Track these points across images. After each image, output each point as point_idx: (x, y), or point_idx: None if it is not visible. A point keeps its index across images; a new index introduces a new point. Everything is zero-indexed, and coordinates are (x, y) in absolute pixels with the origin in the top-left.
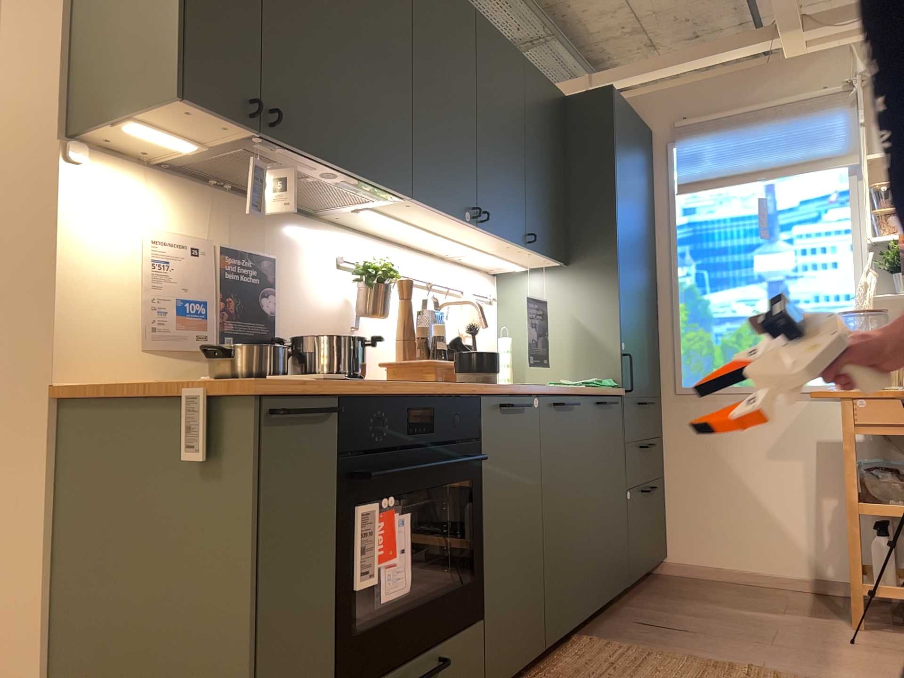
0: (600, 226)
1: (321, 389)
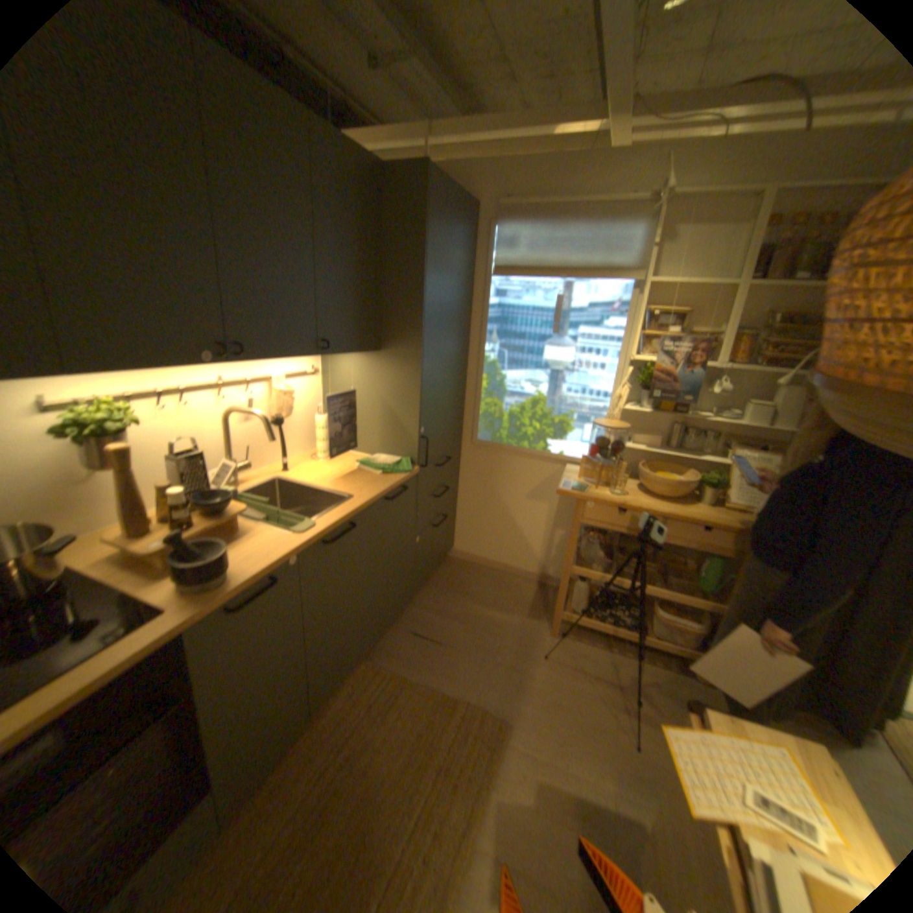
0: (408, 319)
1: None
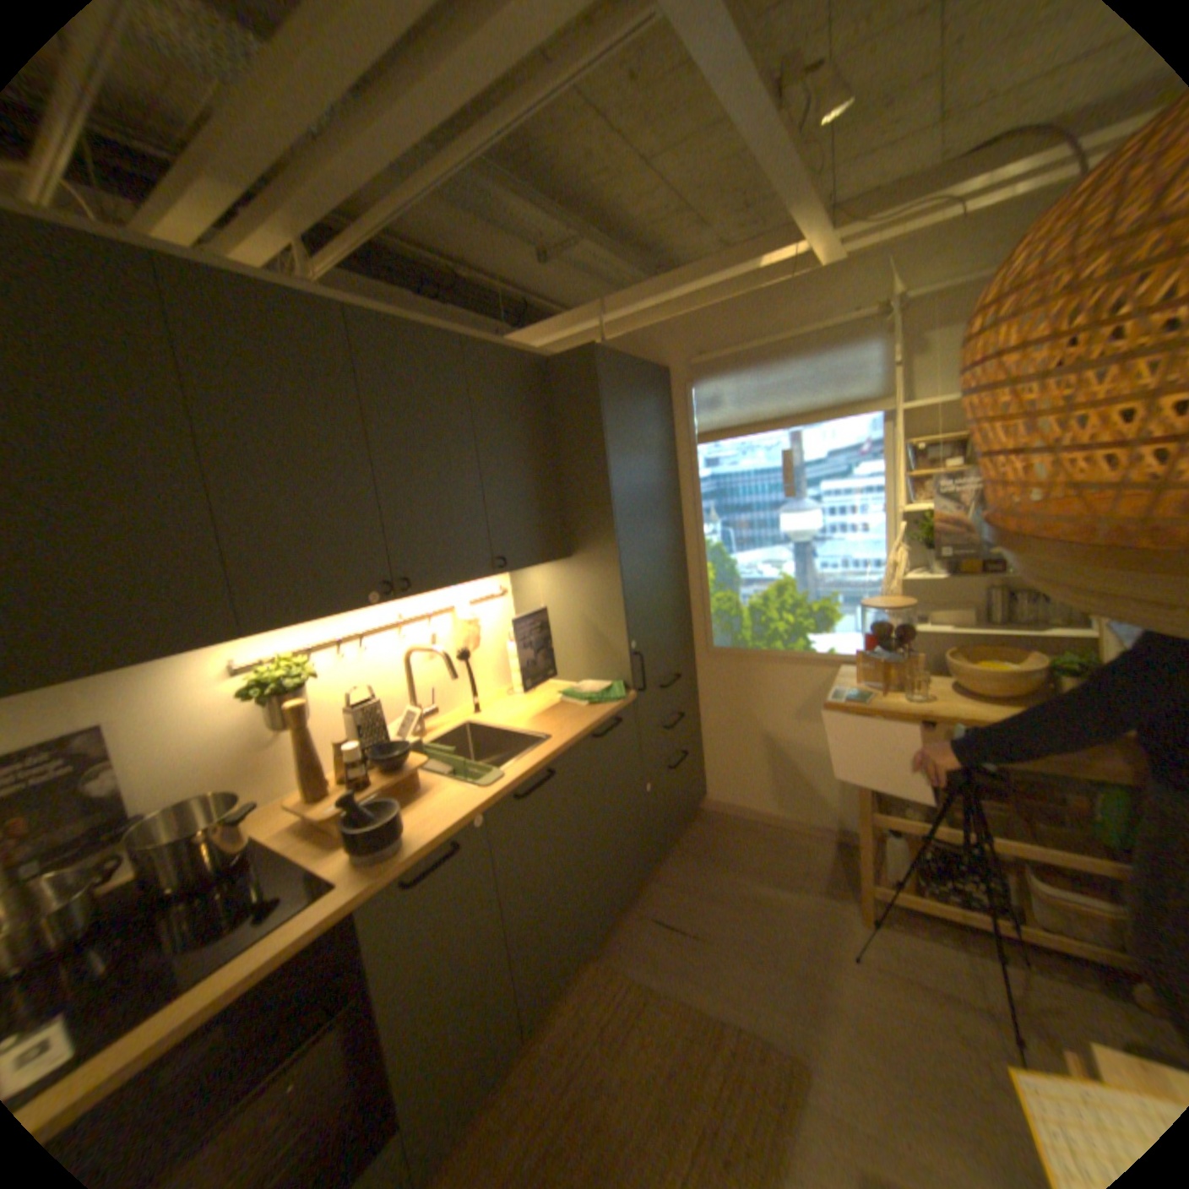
0: (596, 516)
1: None
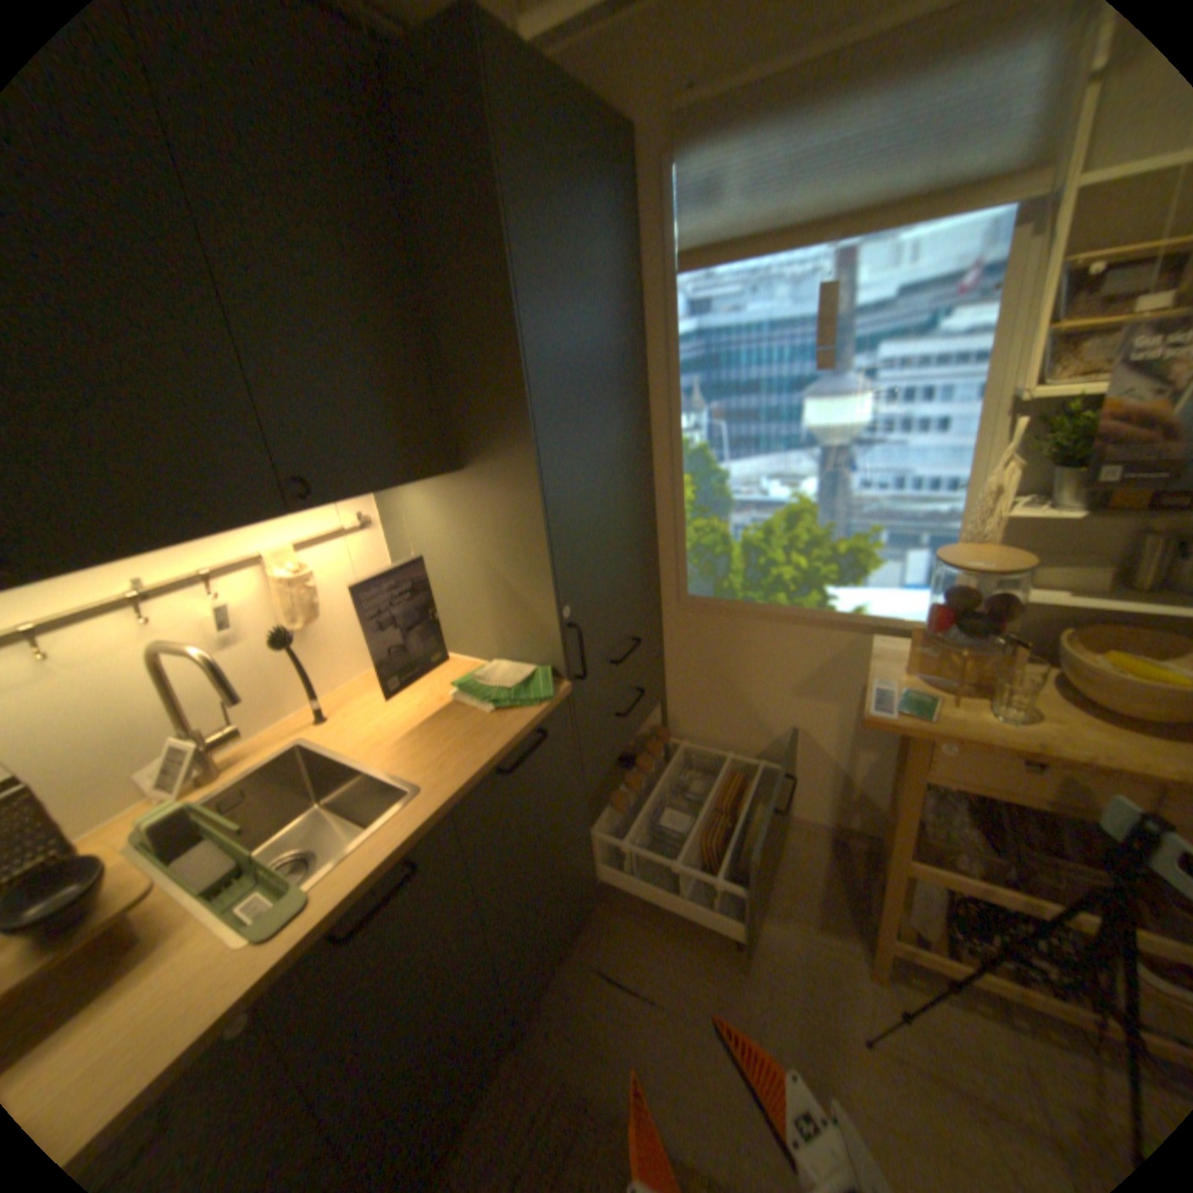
0: (499, 395)
1: None
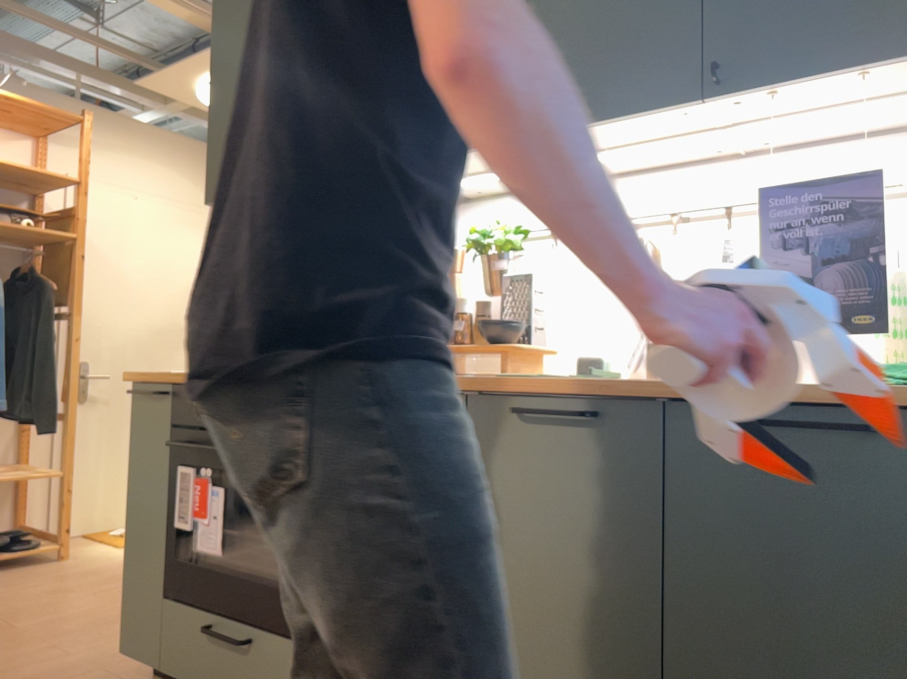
0: None
1: (157, 379)
